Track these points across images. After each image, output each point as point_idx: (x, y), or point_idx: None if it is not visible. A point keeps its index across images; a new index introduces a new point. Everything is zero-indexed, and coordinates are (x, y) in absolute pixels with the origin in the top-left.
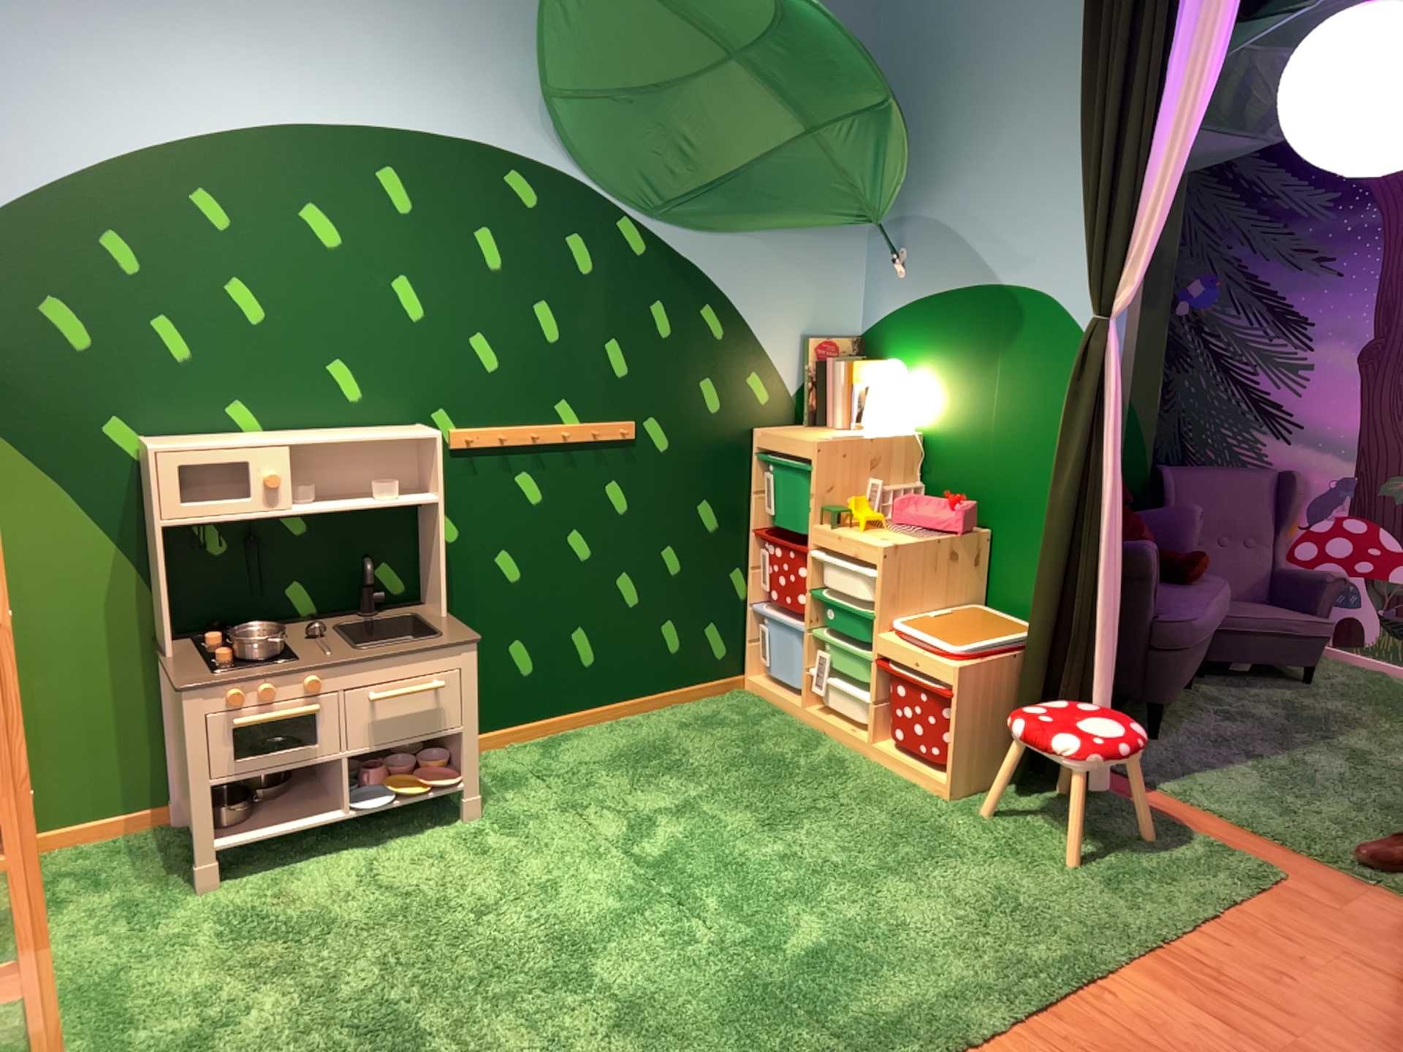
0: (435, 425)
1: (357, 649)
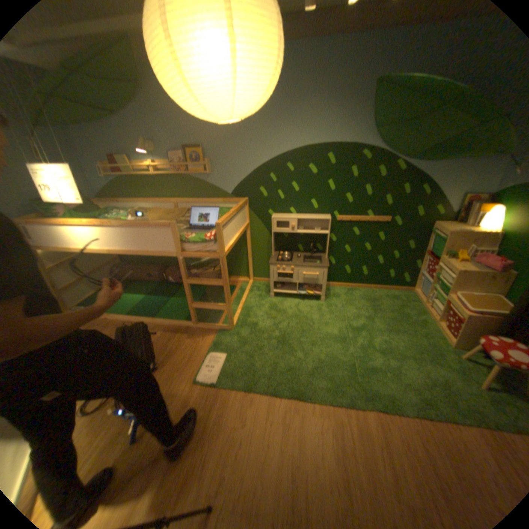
0: (333, 215)
1: (303, 262)
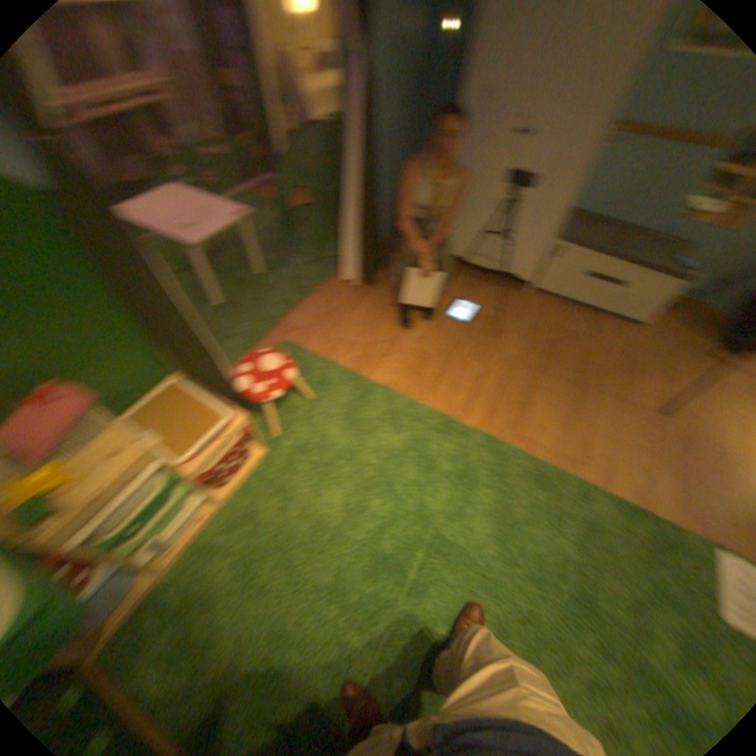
0: None
1: None
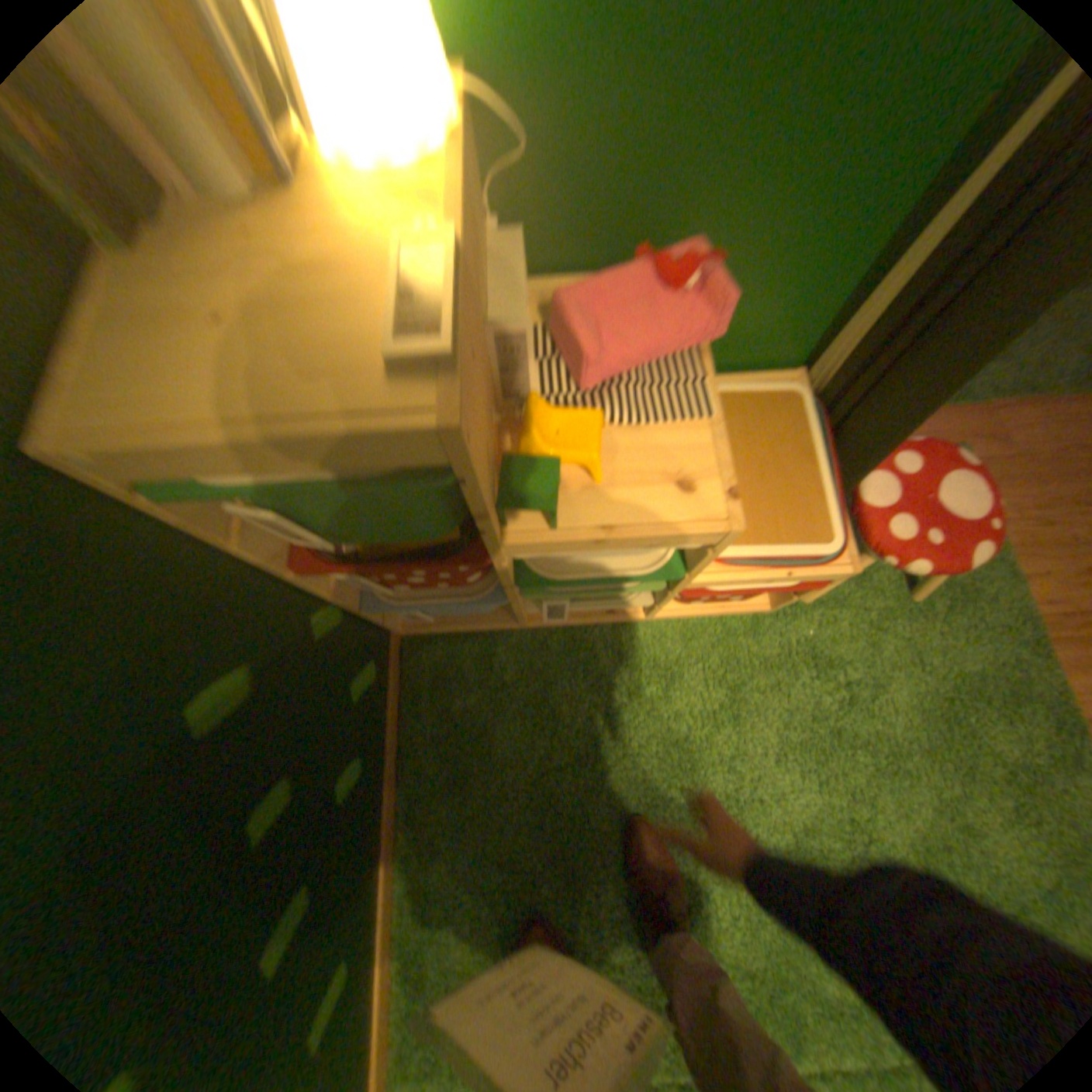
0: None
1: None
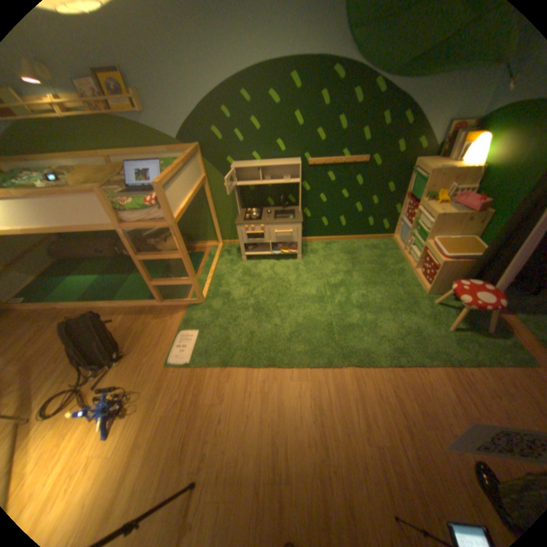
0: (304, 158)
1: (274, 219)
